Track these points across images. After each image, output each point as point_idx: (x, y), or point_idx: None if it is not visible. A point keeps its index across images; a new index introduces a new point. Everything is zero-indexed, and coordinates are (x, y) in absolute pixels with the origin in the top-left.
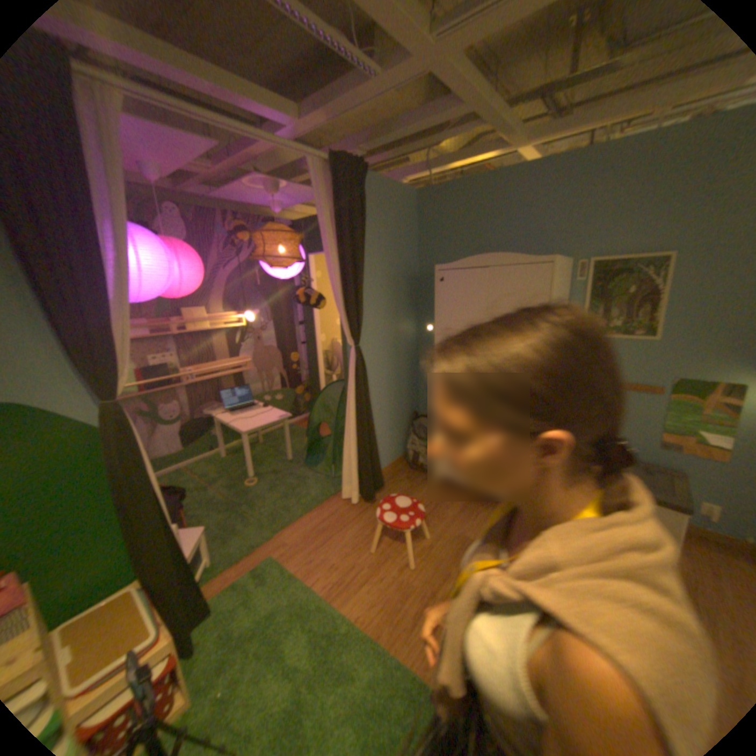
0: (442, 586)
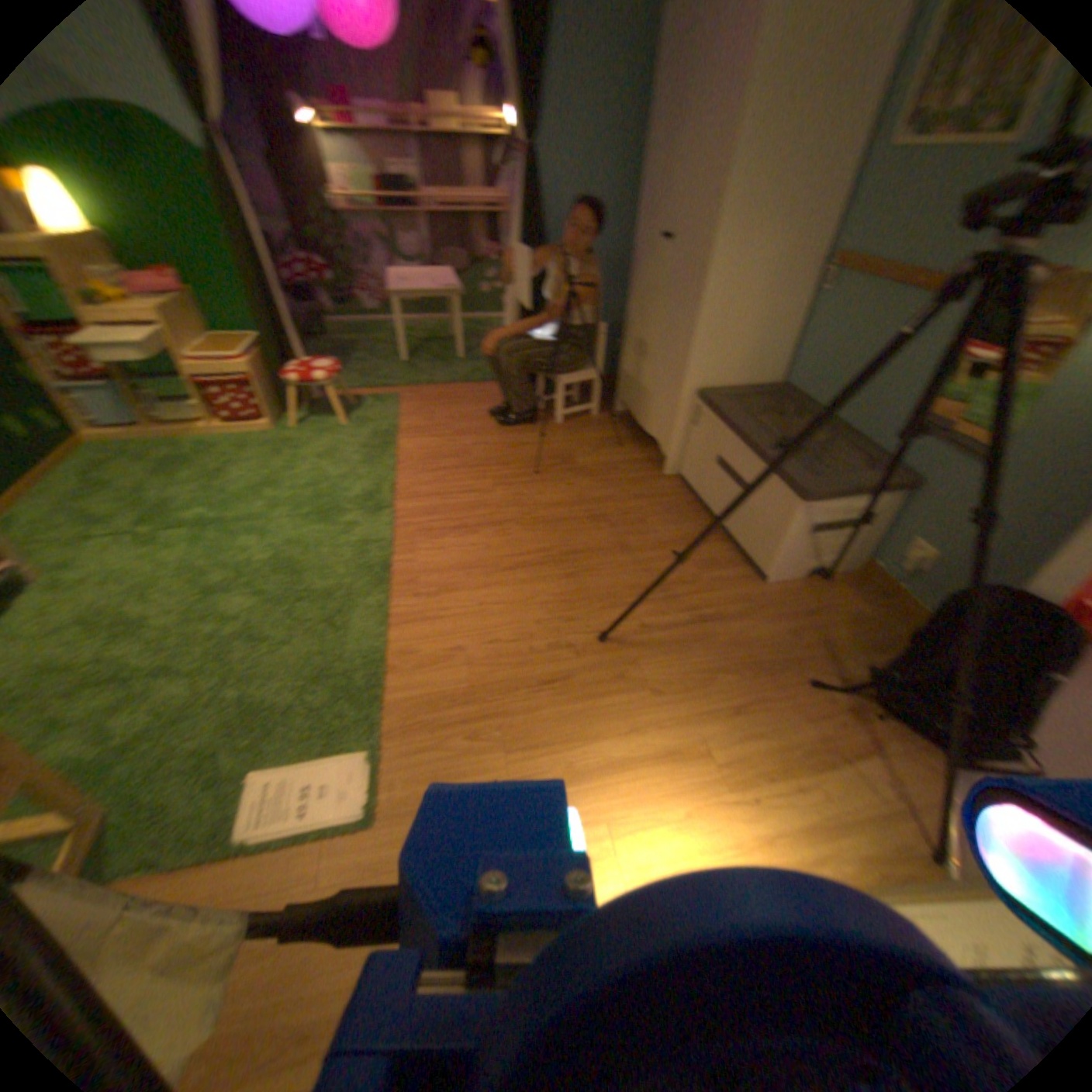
0: (484, 468)
